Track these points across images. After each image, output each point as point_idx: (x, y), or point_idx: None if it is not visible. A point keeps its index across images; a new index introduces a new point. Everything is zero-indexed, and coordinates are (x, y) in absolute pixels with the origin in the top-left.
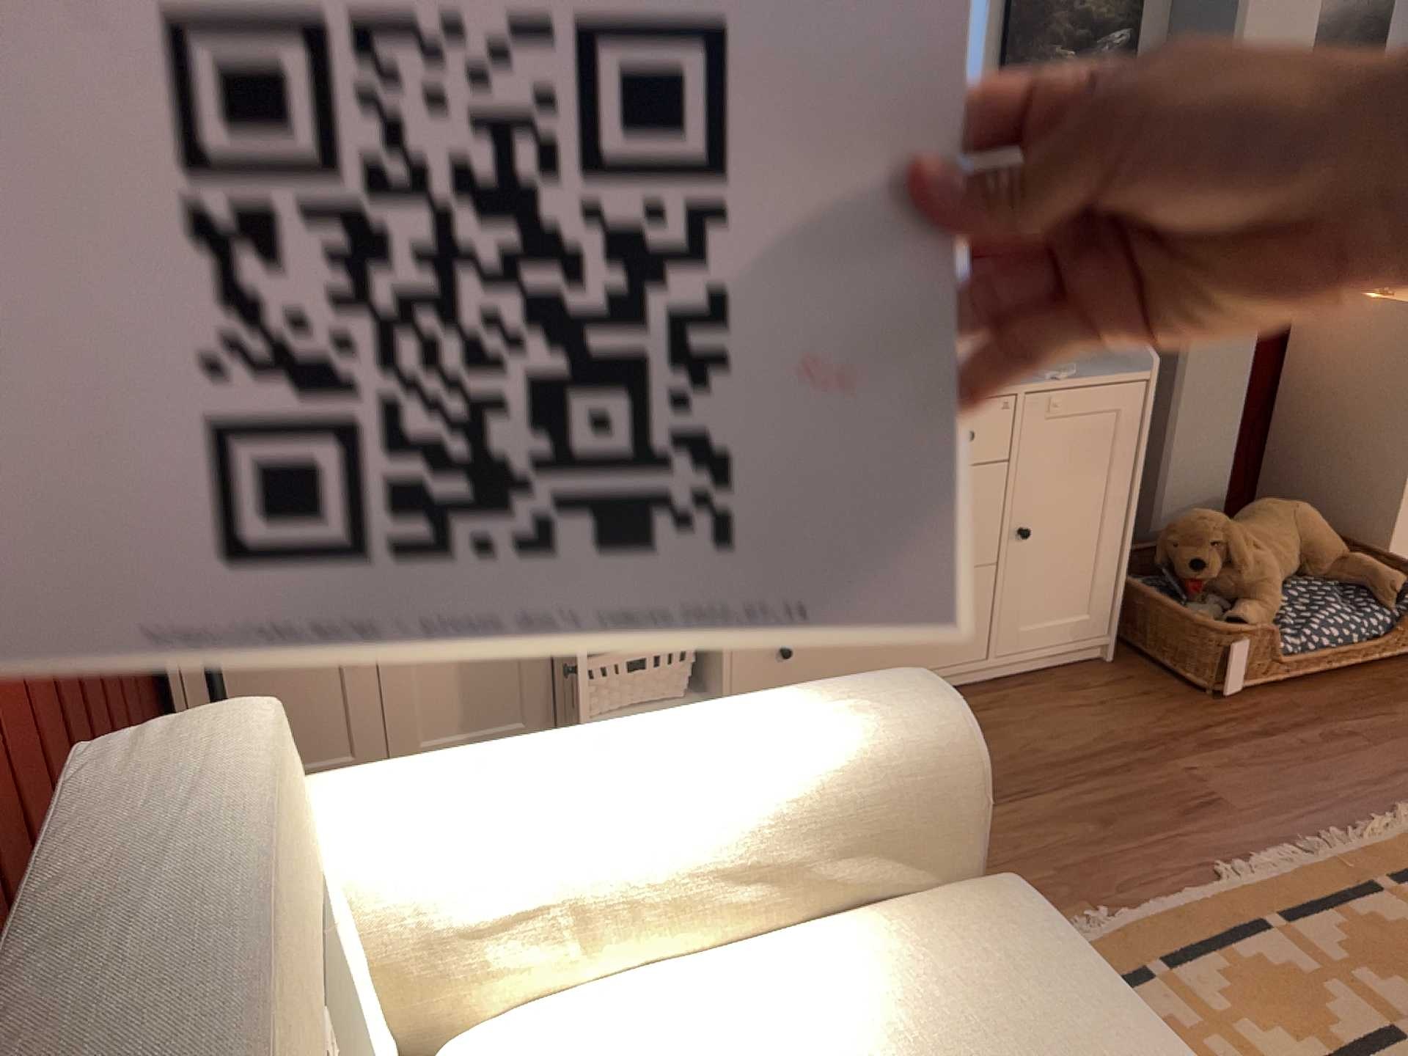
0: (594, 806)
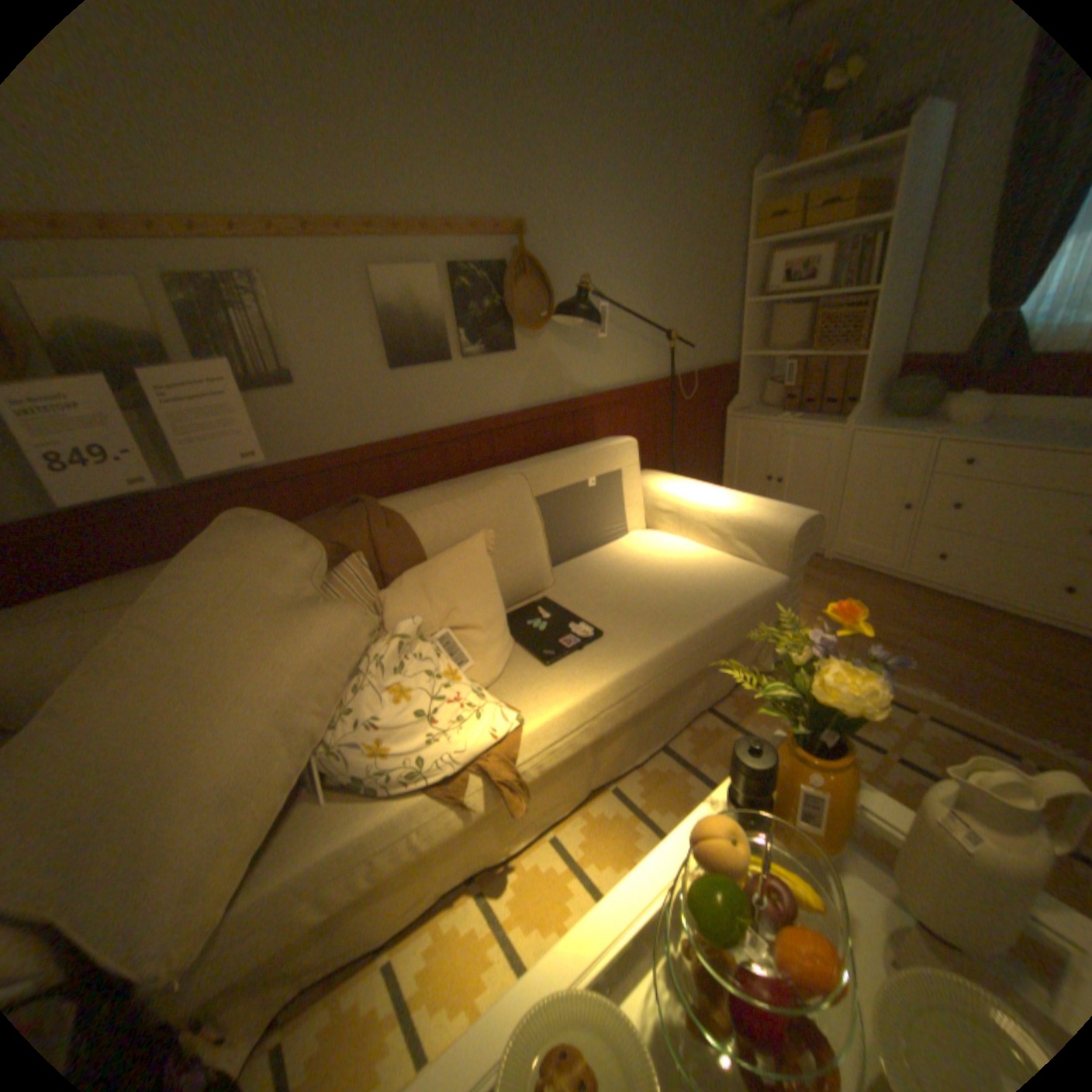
0: (696, 497)
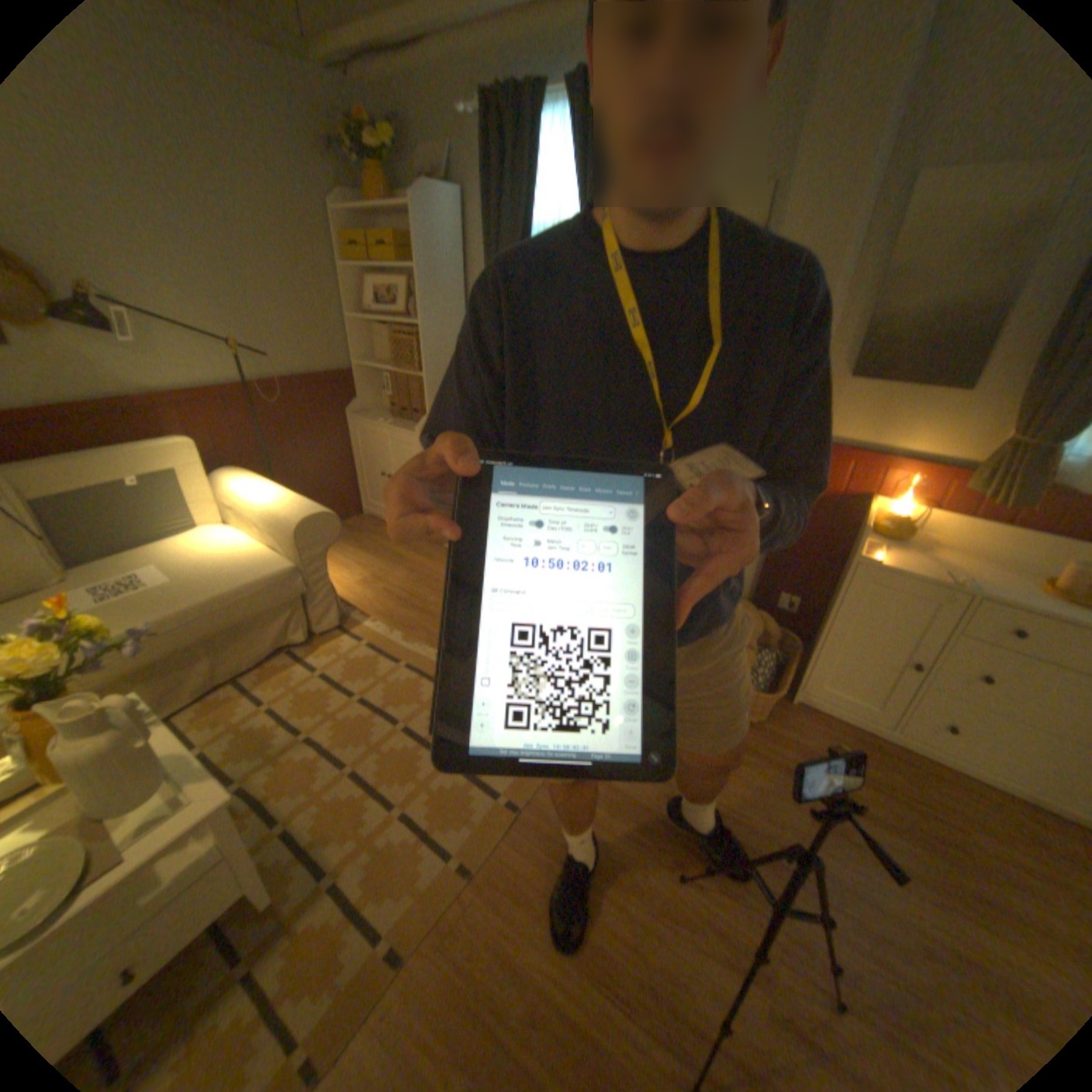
0: (245, 496)
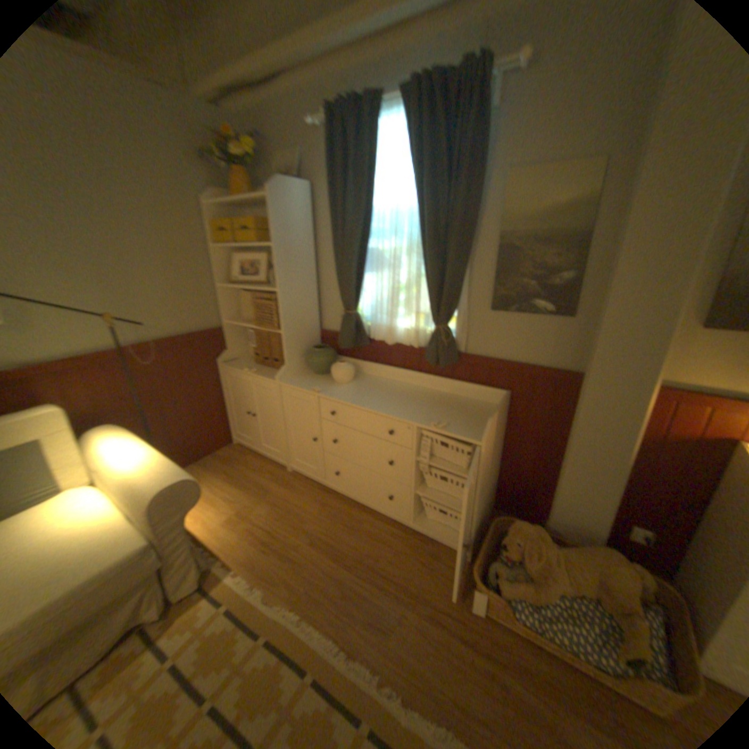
0: (107, 461)
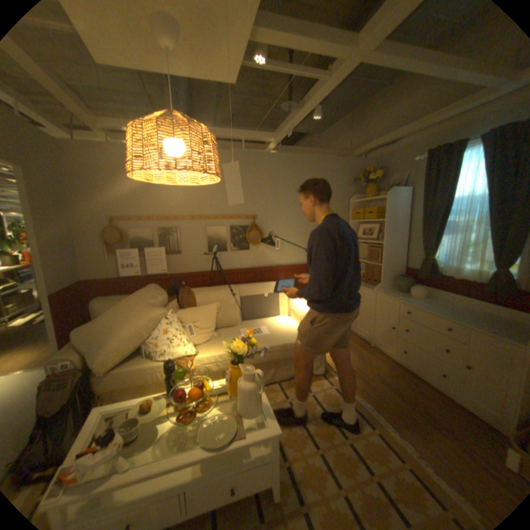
0: (299, 306)
